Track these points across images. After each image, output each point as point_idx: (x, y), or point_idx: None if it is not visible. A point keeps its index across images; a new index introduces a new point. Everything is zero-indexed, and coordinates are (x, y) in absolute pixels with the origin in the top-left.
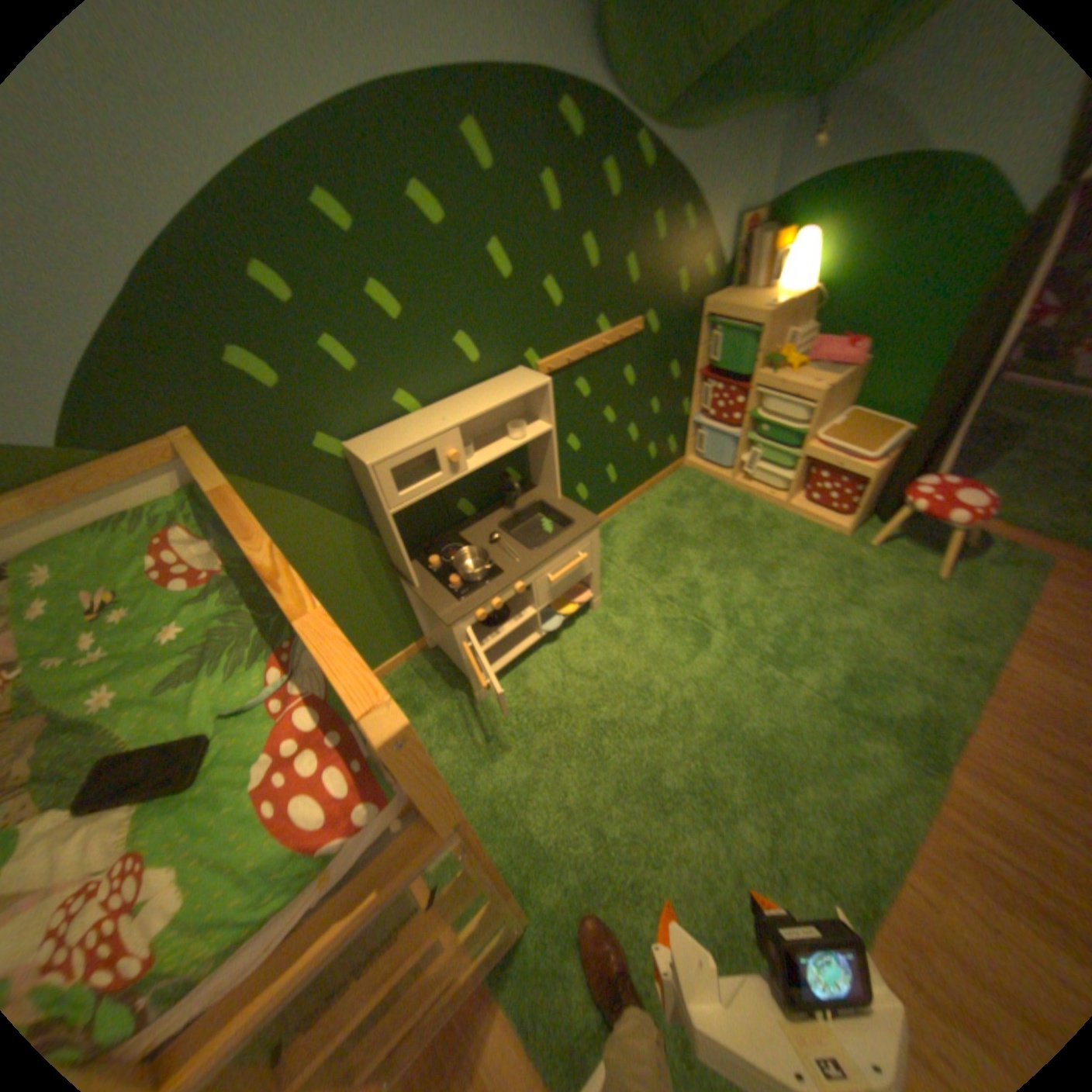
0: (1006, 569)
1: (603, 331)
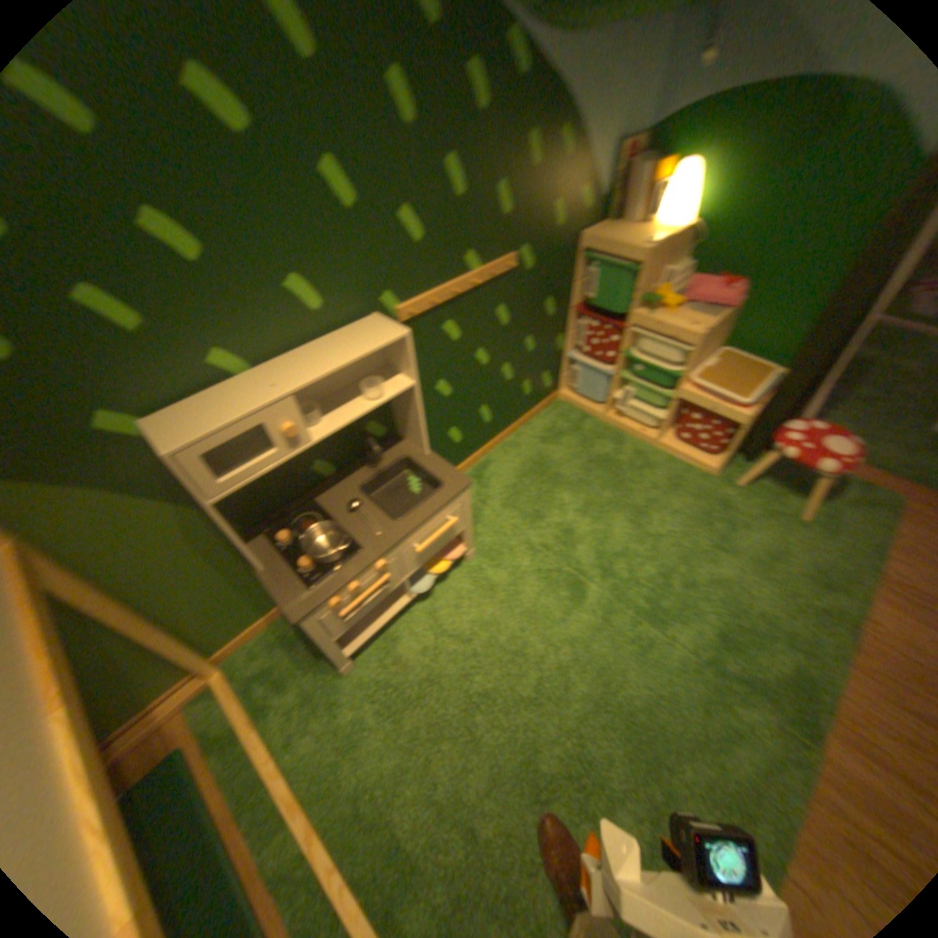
0: (864, 512)
1: (476, 268)
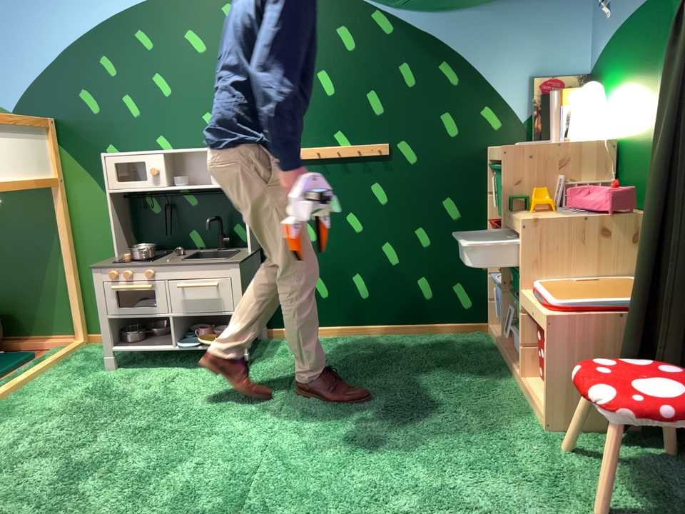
0: None
1: (342, 143)
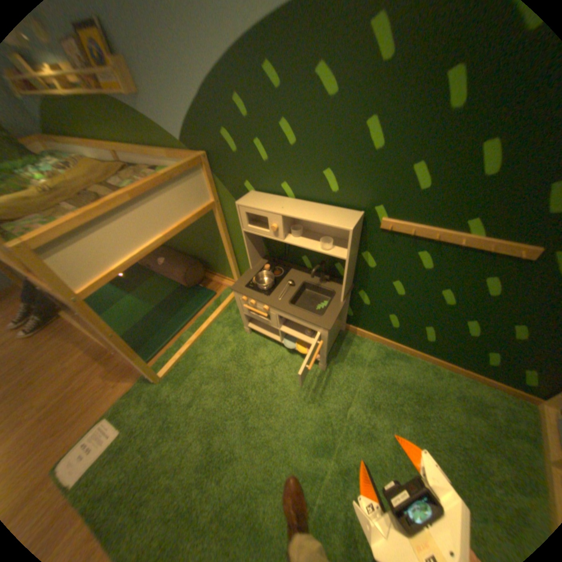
0: None
1: (475, 234)
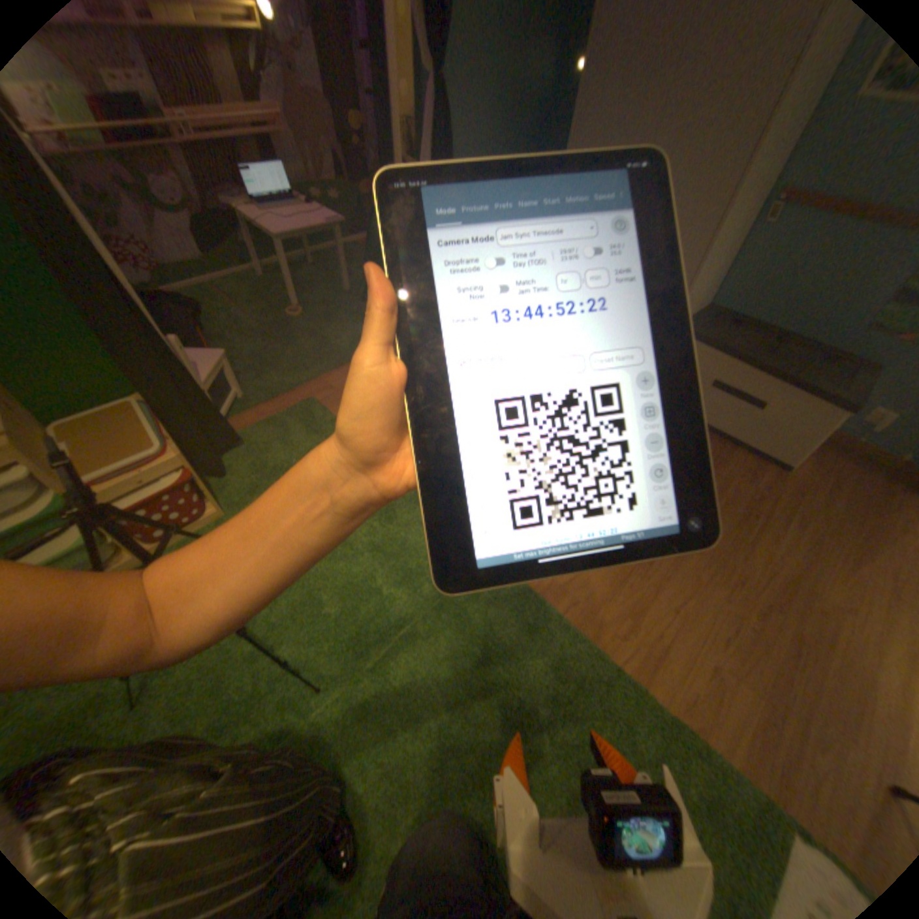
0: (312, 425)
1: None
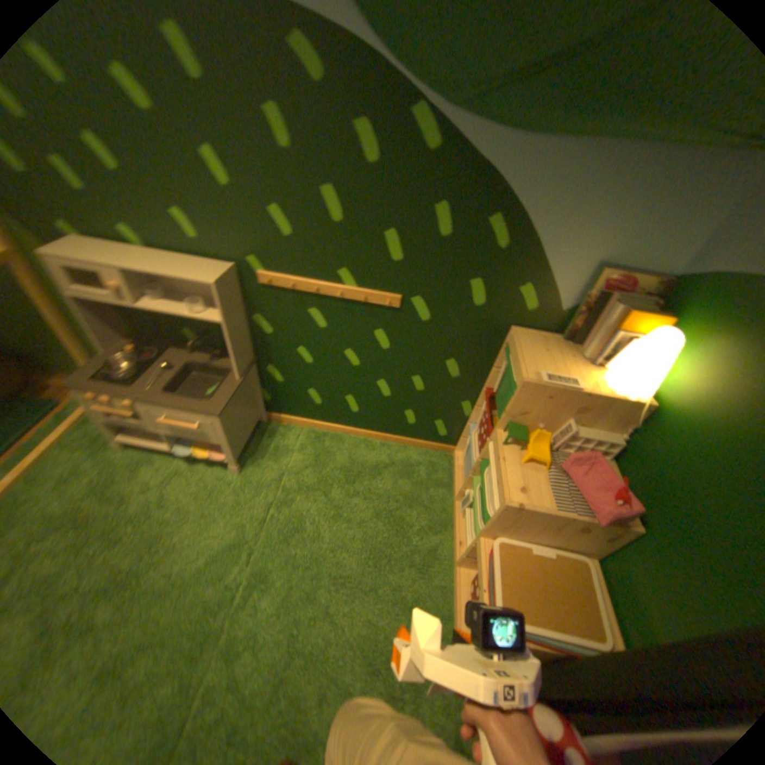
0: None
1: (348, 285)
